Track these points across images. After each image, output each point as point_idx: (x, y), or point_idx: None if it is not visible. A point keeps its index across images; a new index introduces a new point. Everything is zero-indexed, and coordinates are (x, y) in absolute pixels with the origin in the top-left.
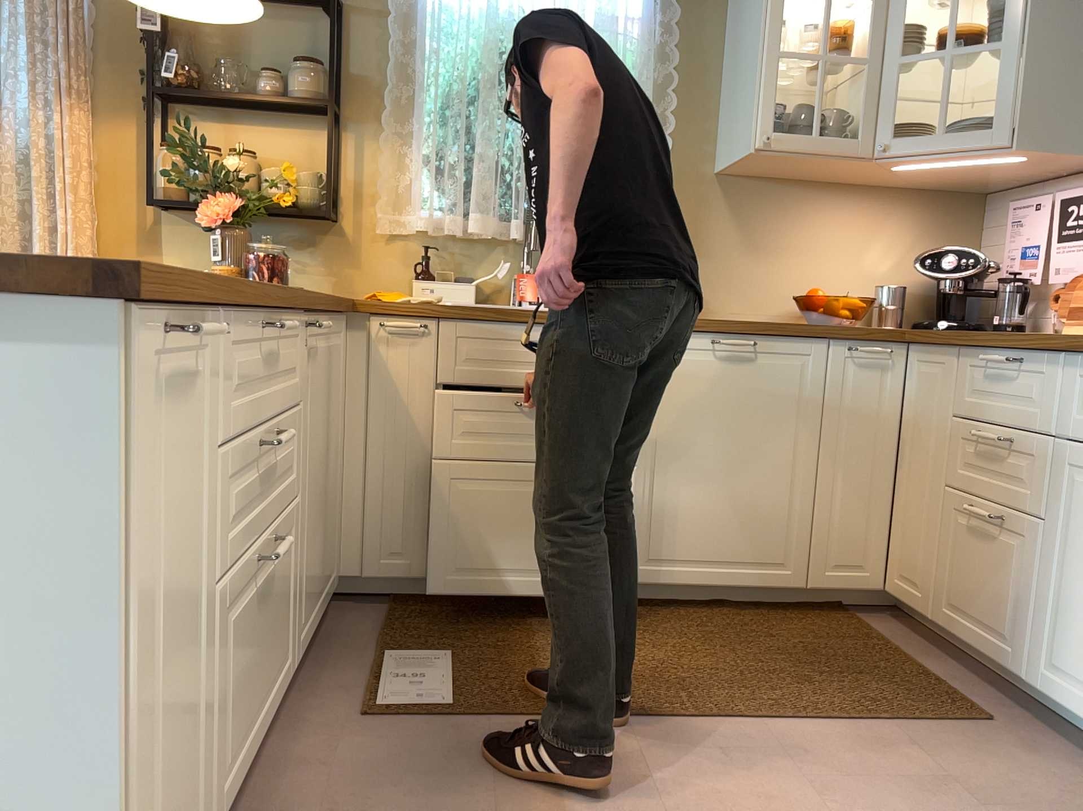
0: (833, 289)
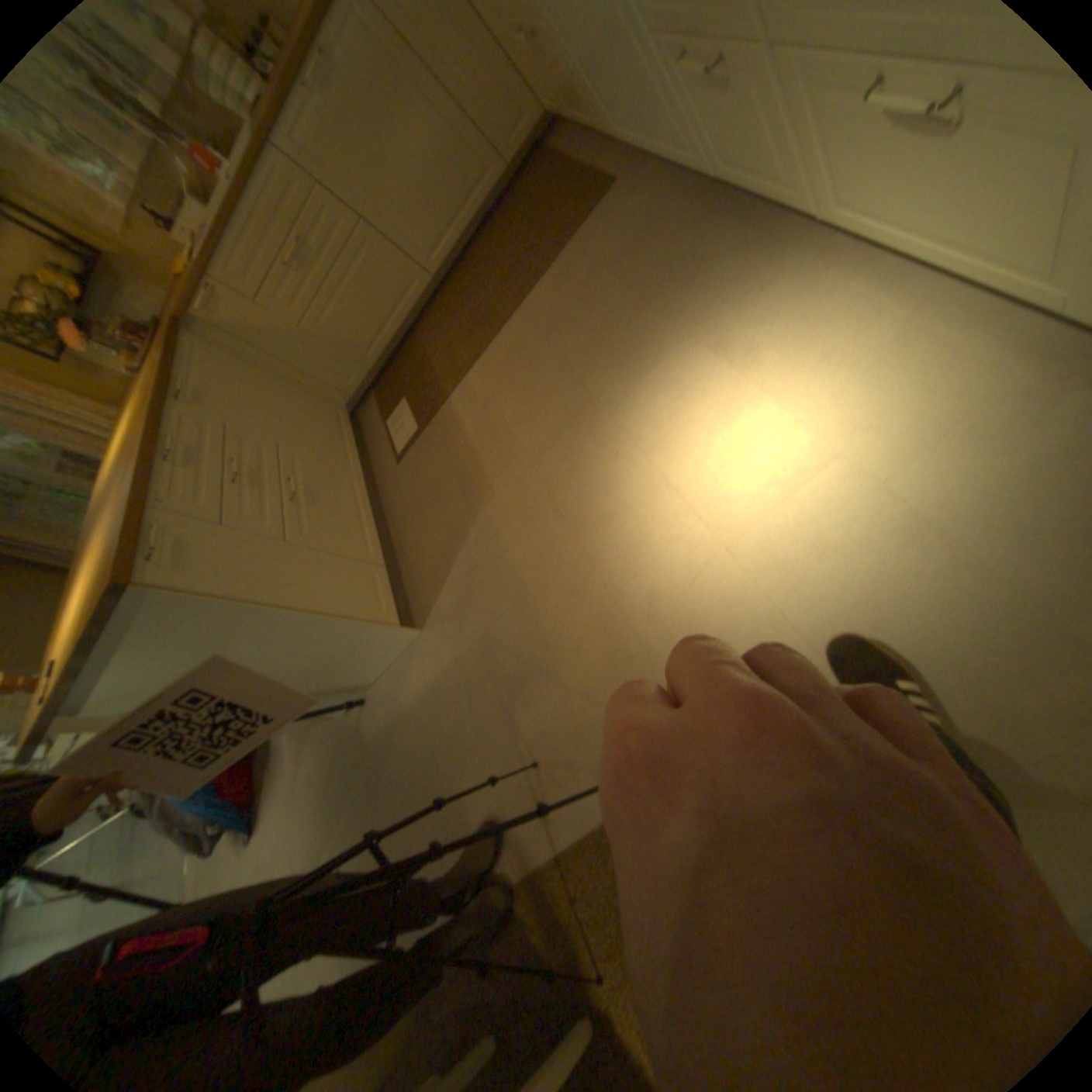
0: None
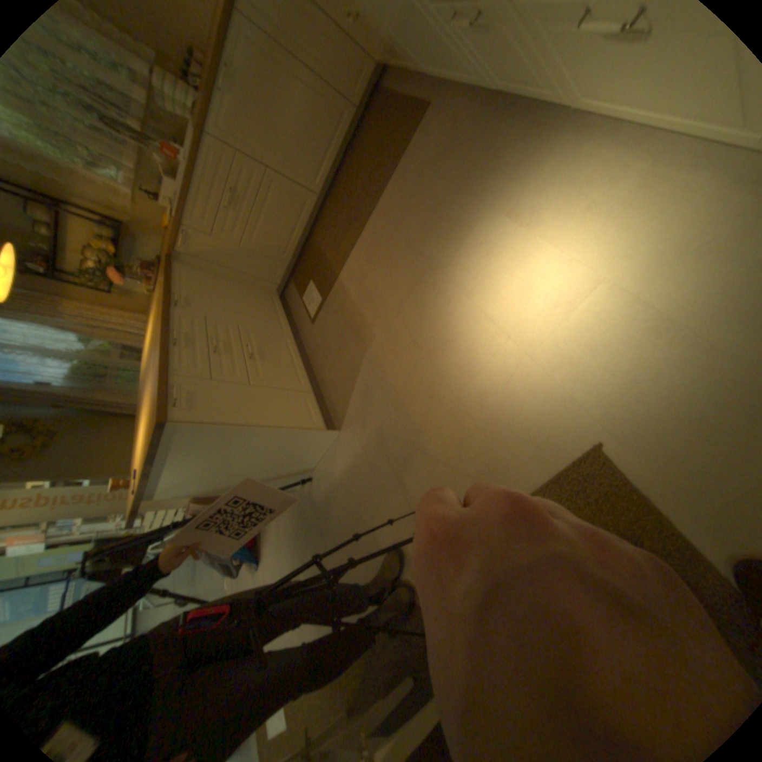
0: None
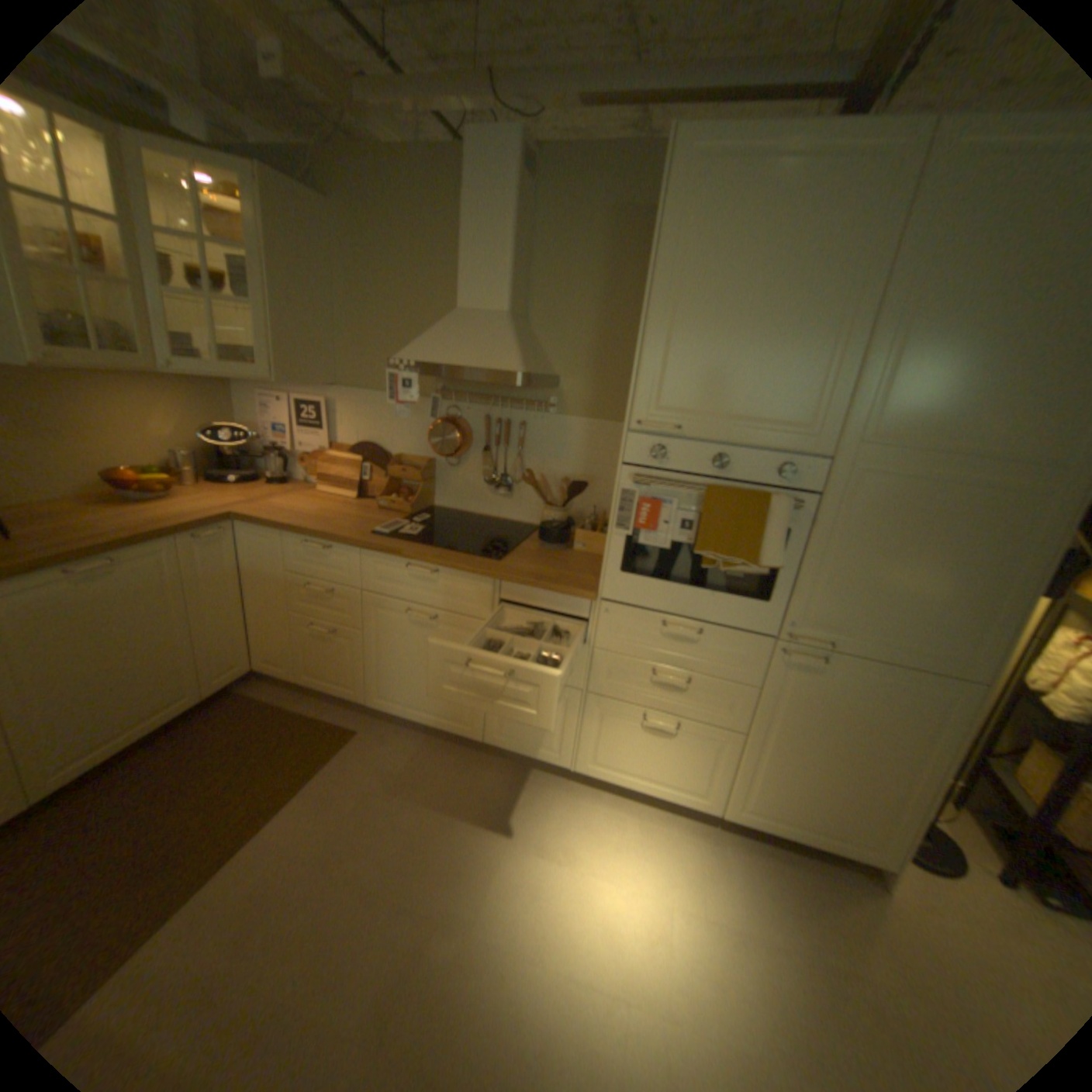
0: (126, 458)
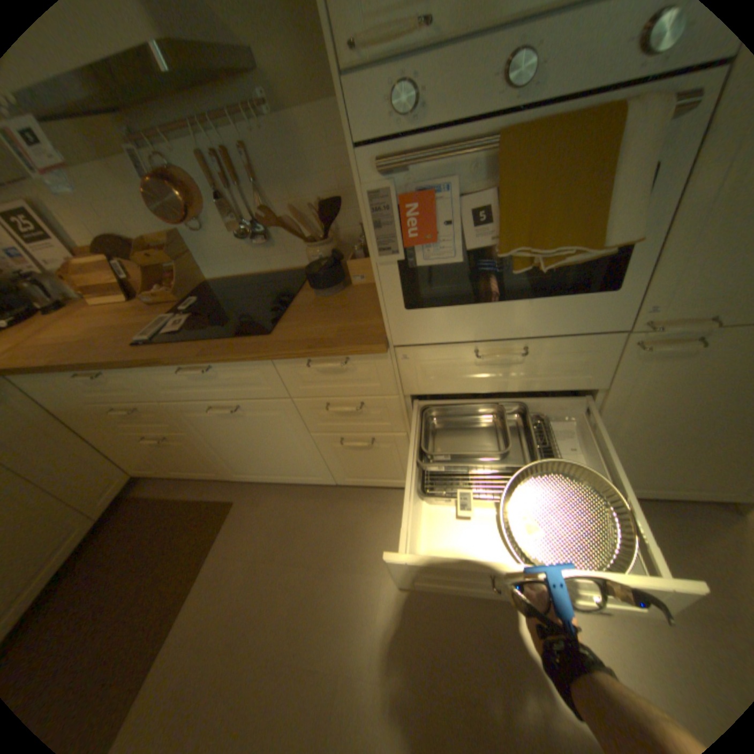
0: None
